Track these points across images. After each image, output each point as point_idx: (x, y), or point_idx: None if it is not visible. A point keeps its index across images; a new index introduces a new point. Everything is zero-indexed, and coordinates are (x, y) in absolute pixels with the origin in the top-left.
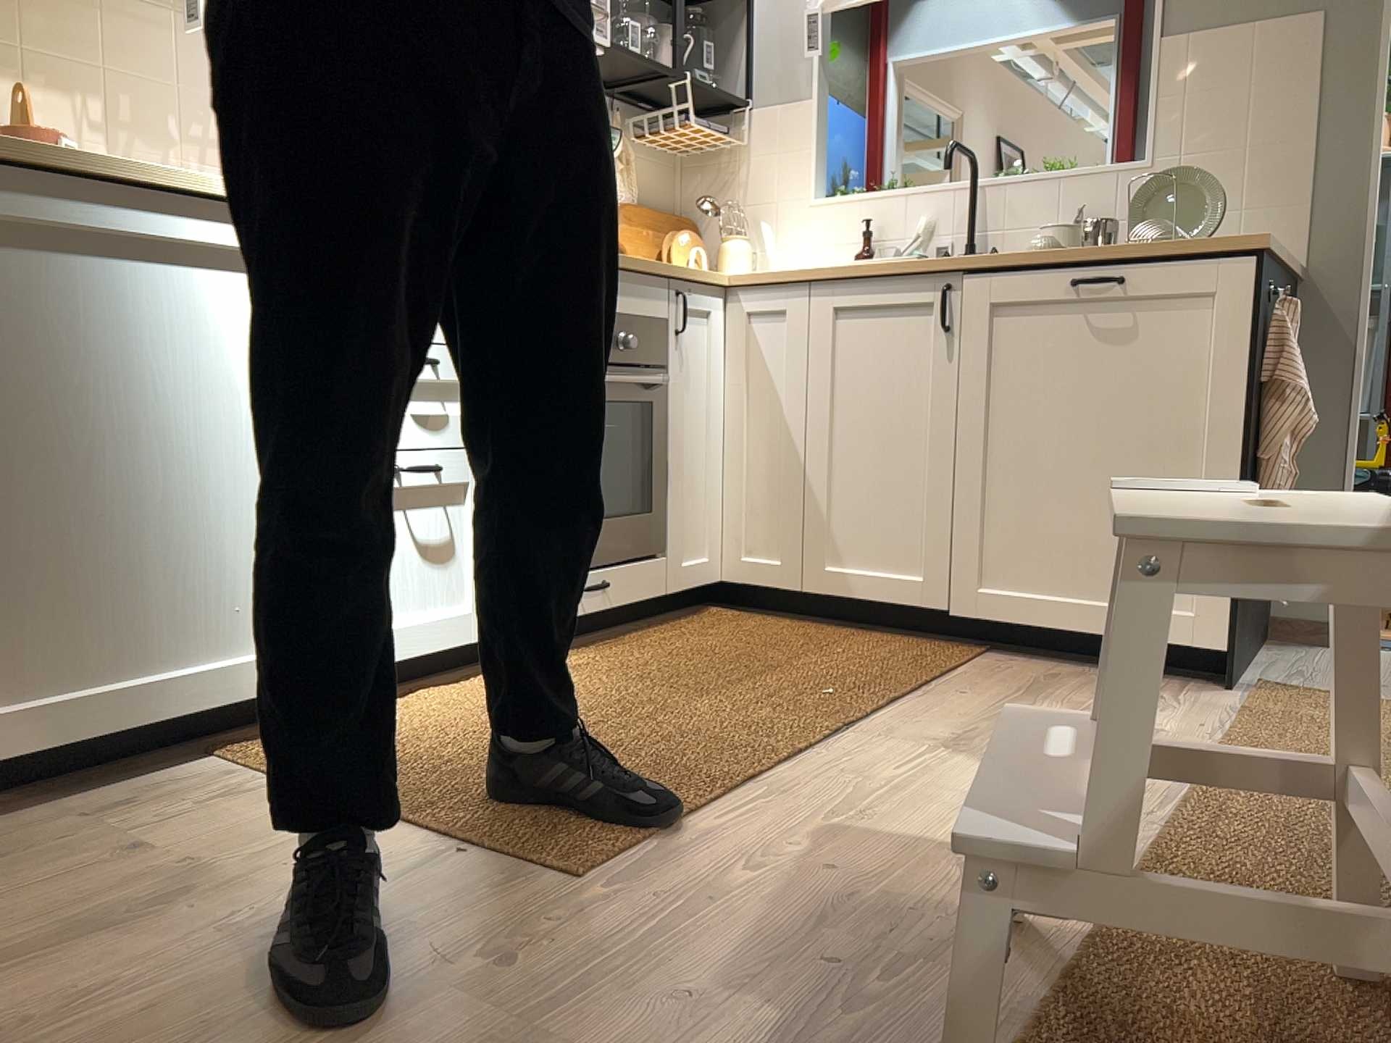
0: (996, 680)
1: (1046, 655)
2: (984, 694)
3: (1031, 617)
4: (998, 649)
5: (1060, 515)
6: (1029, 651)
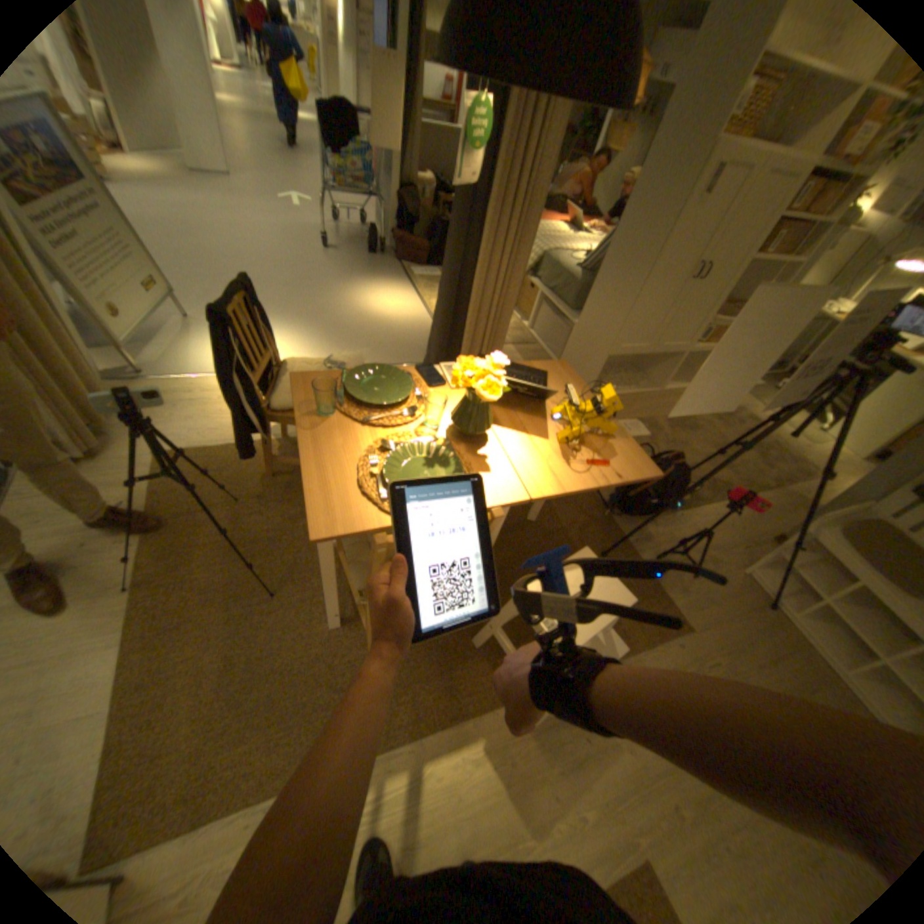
0: None
1: None
2: None
3: None
4: None
5: None
6: None
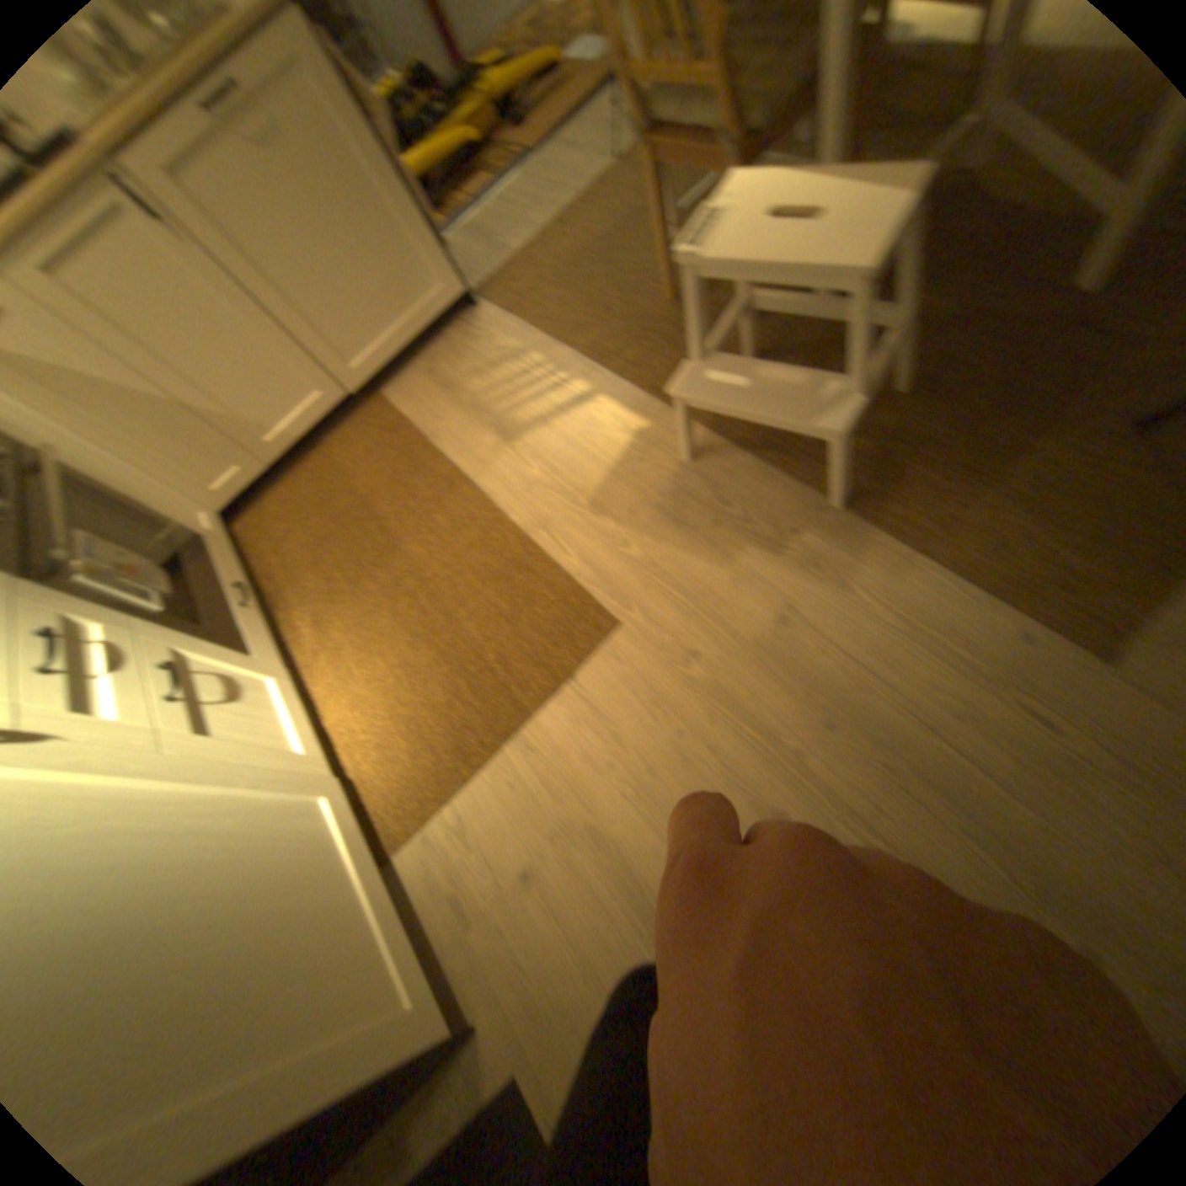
0: (431, 399)
1: (398, 368)
2: (446, 409)
3: (383, 358)
4: (379, 388)
5: (346, 291)
6: (388, 374)
